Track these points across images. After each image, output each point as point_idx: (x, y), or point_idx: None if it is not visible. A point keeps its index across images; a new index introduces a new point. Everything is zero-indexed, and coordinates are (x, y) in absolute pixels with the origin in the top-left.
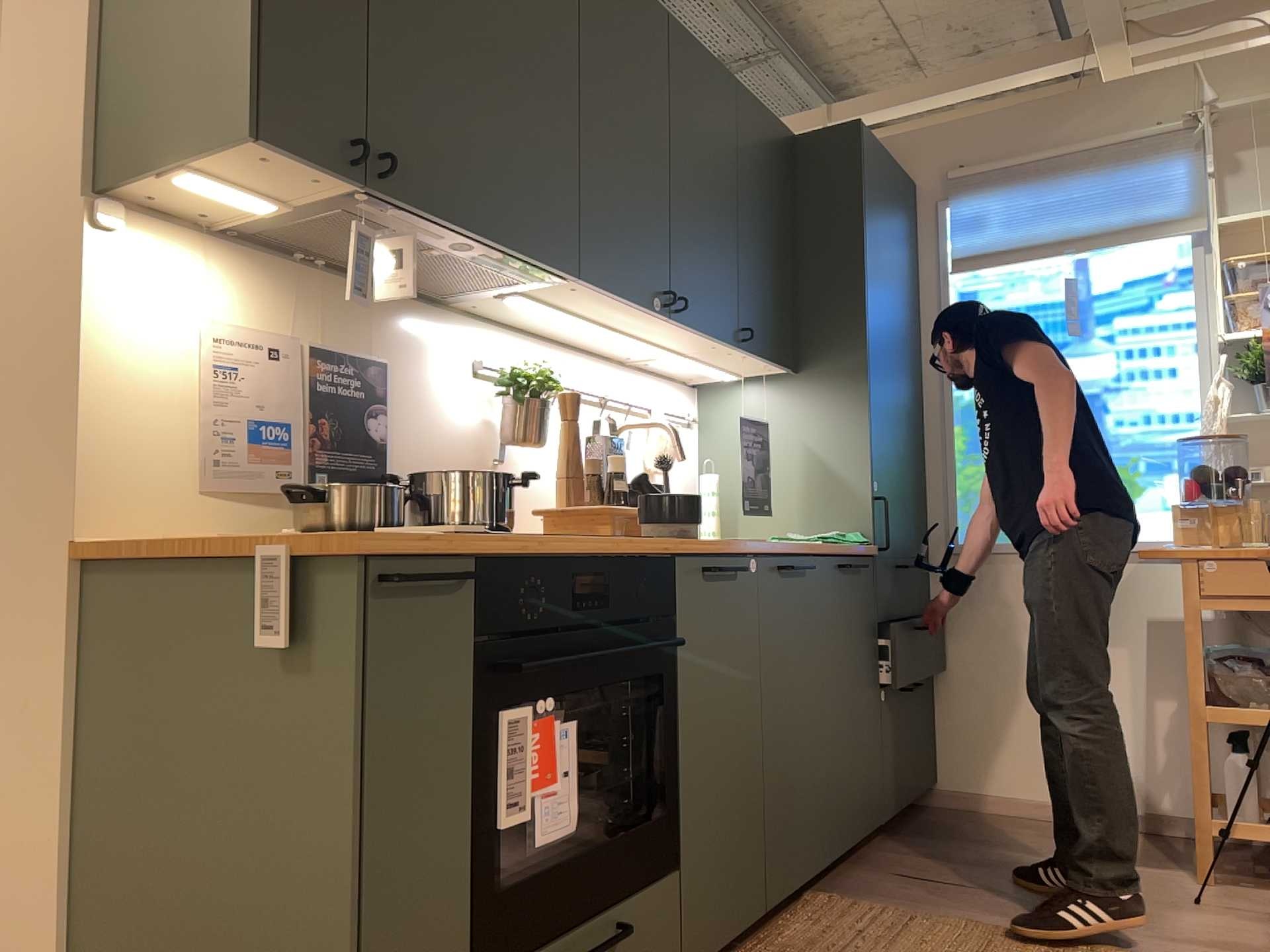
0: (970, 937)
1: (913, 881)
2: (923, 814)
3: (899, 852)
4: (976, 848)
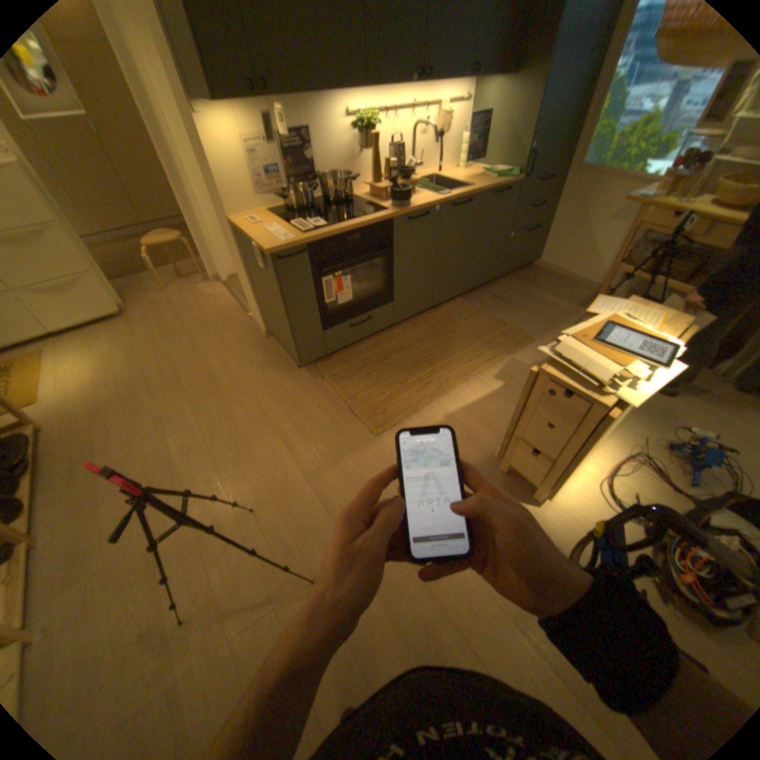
0: (487, 322)
1: (493, 298)
2: (526, 269)
3: (500, 286)
4: (527, 288)
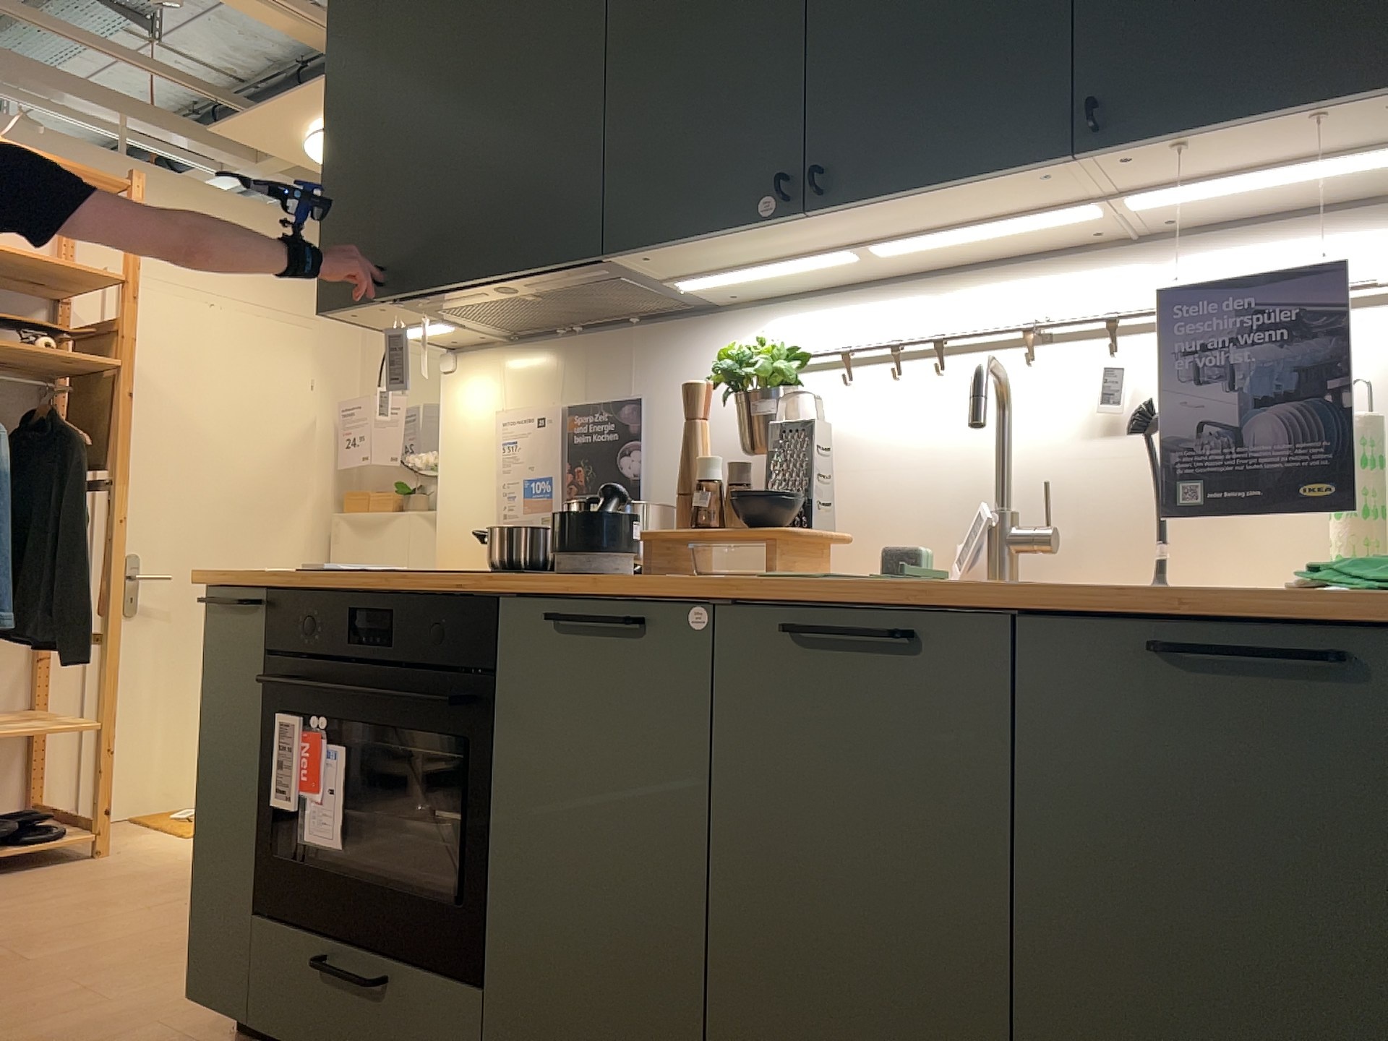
0: None
1: None
2: None
3: None
4: None
